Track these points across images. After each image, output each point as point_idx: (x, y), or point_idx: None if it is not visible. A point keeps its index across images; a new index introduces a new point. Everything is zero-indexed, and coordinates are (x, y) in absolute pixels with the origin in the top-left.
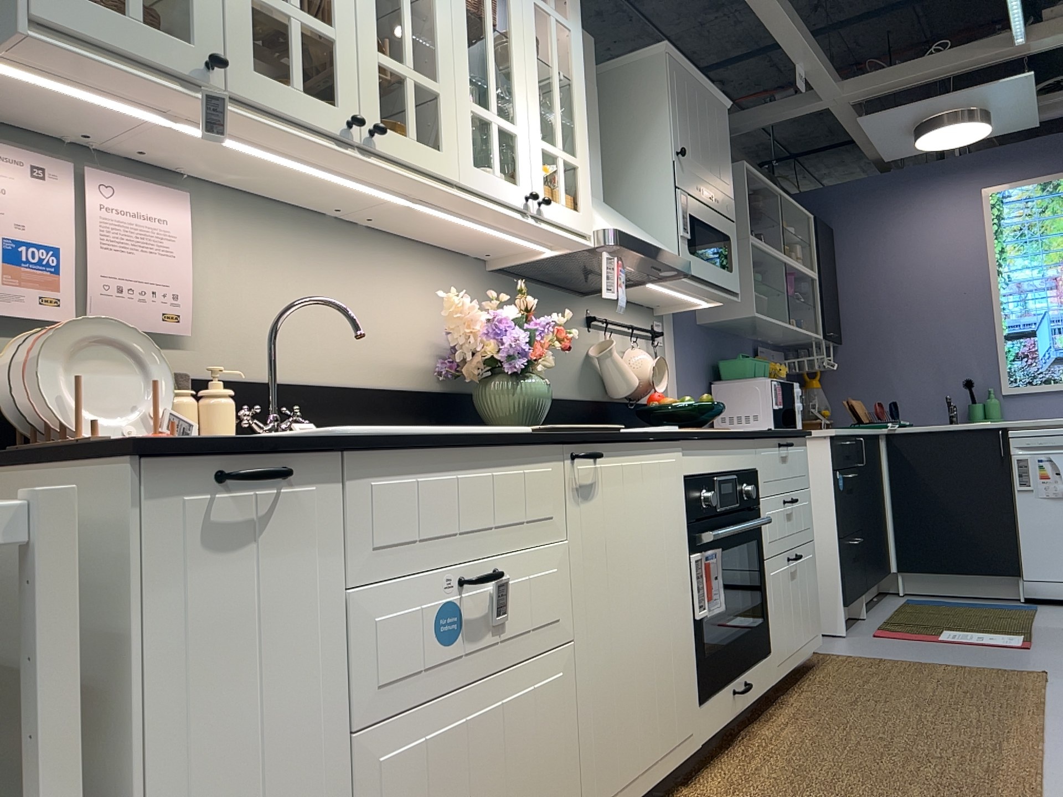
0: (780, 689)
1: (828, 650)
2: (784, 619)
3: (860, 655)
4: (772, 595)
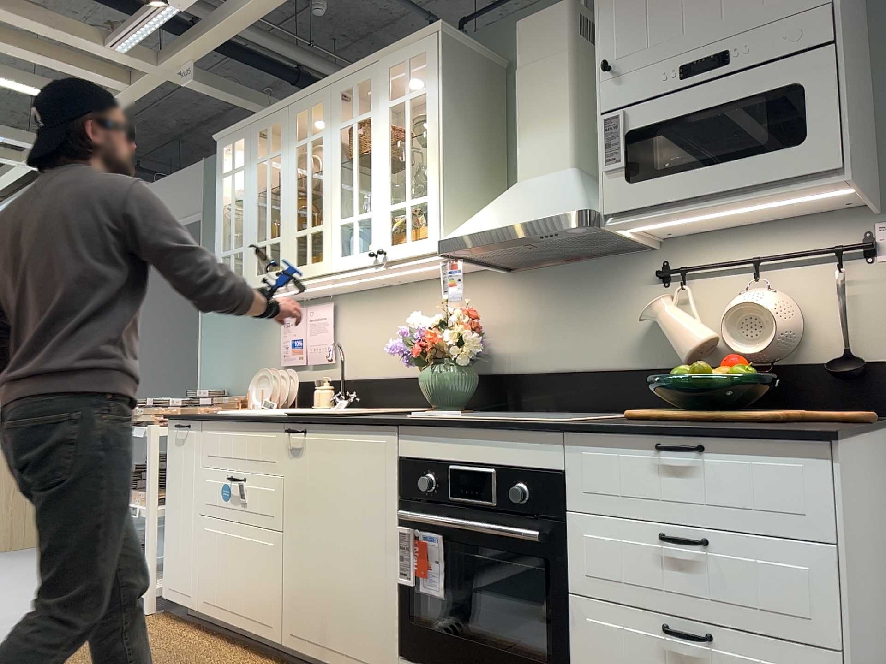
0: None
1: None
2: None
3: None
4: (583, 648)
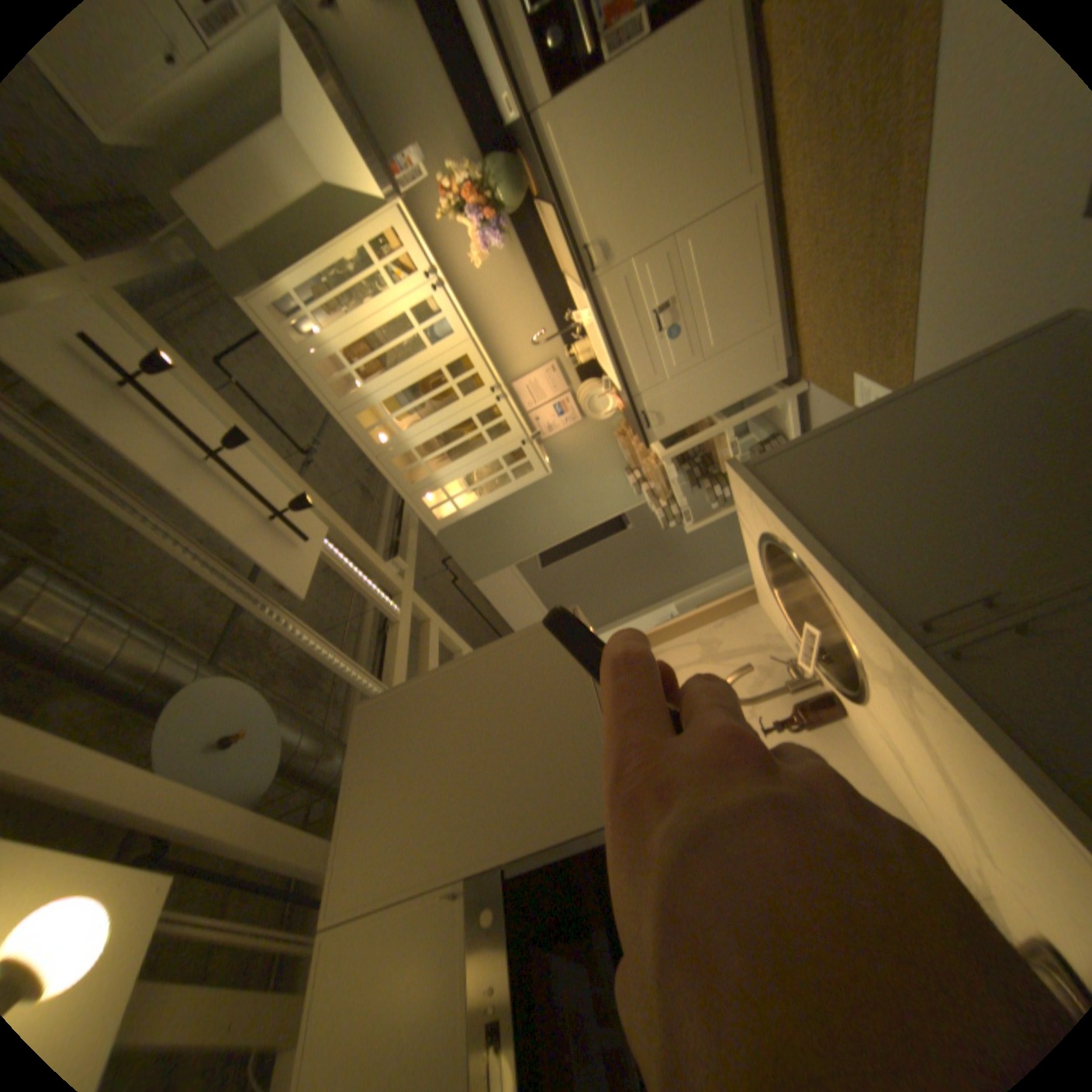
0: None
1: None
2: None
3: None
4: None
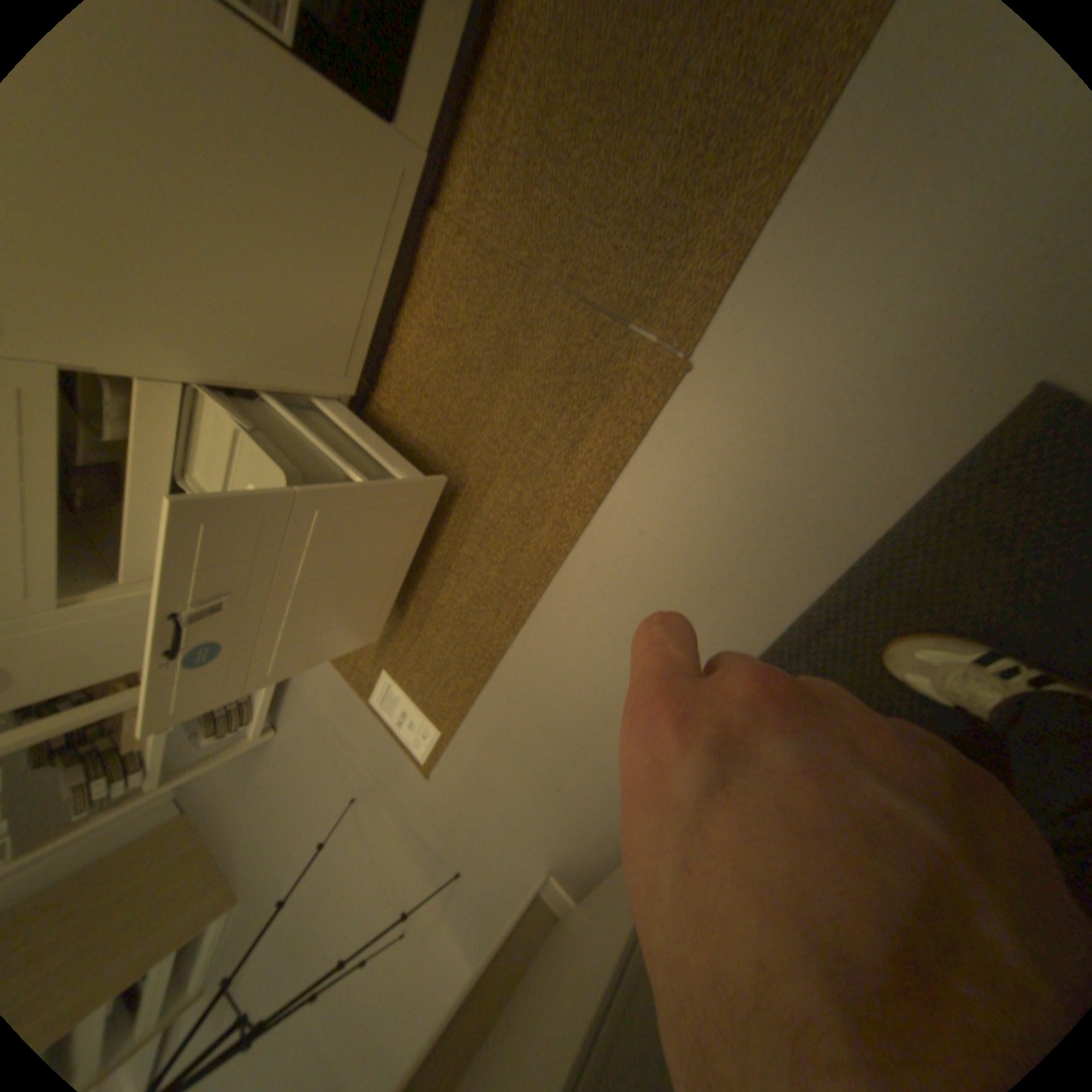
0: None
1: None
2: None
3: None
4: None
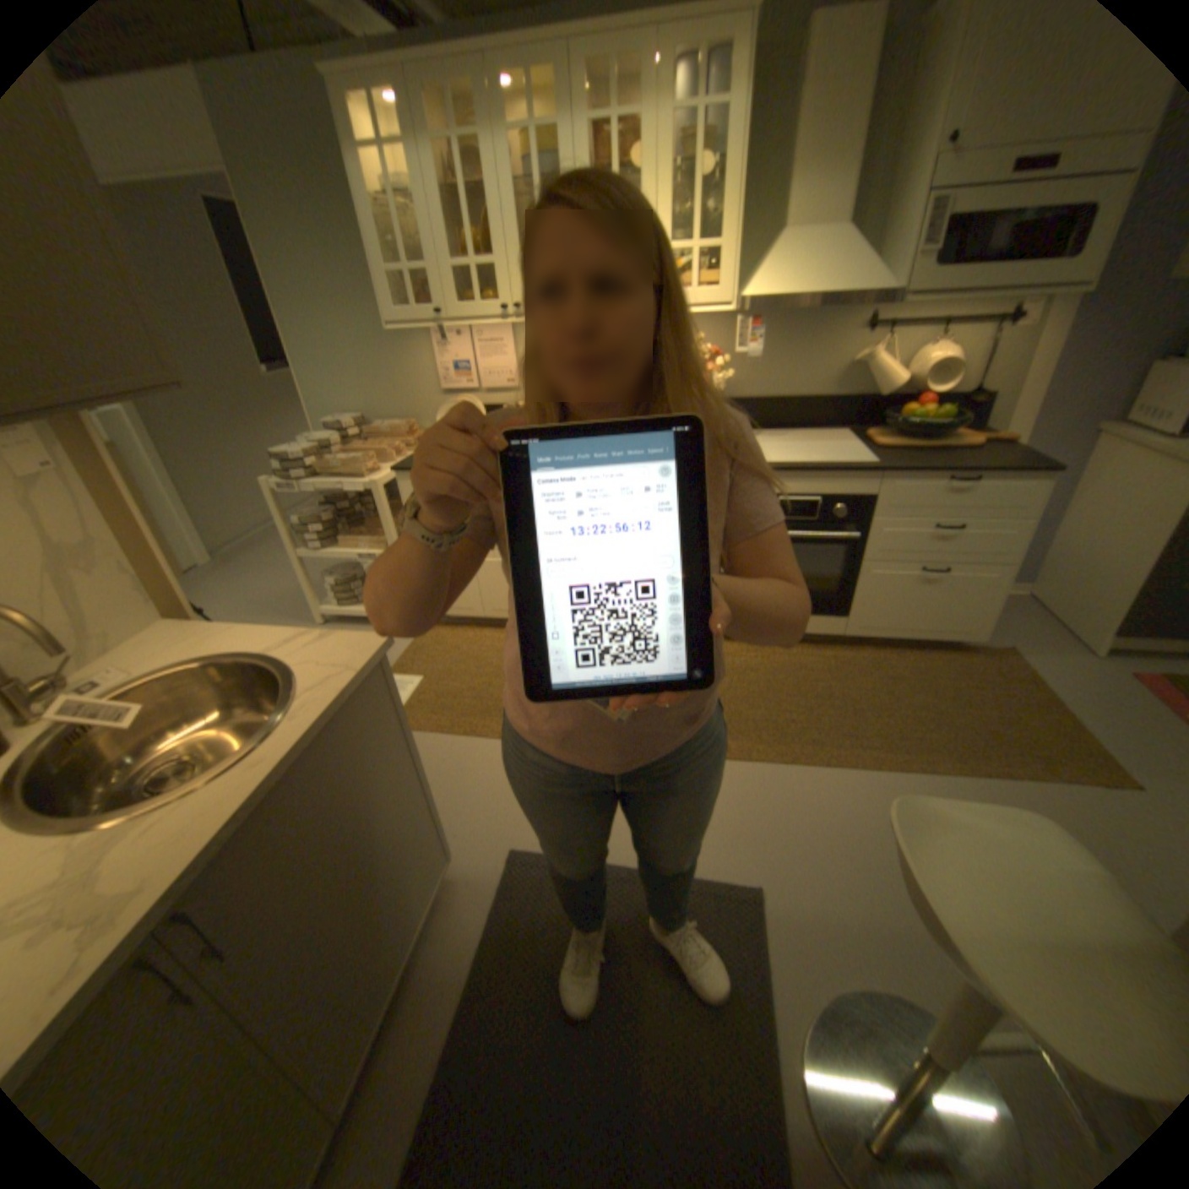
0: (887, 646)
1: (1035, 655)
2: (887, 606)
3: (1035, 673)
4: (866, 586)
